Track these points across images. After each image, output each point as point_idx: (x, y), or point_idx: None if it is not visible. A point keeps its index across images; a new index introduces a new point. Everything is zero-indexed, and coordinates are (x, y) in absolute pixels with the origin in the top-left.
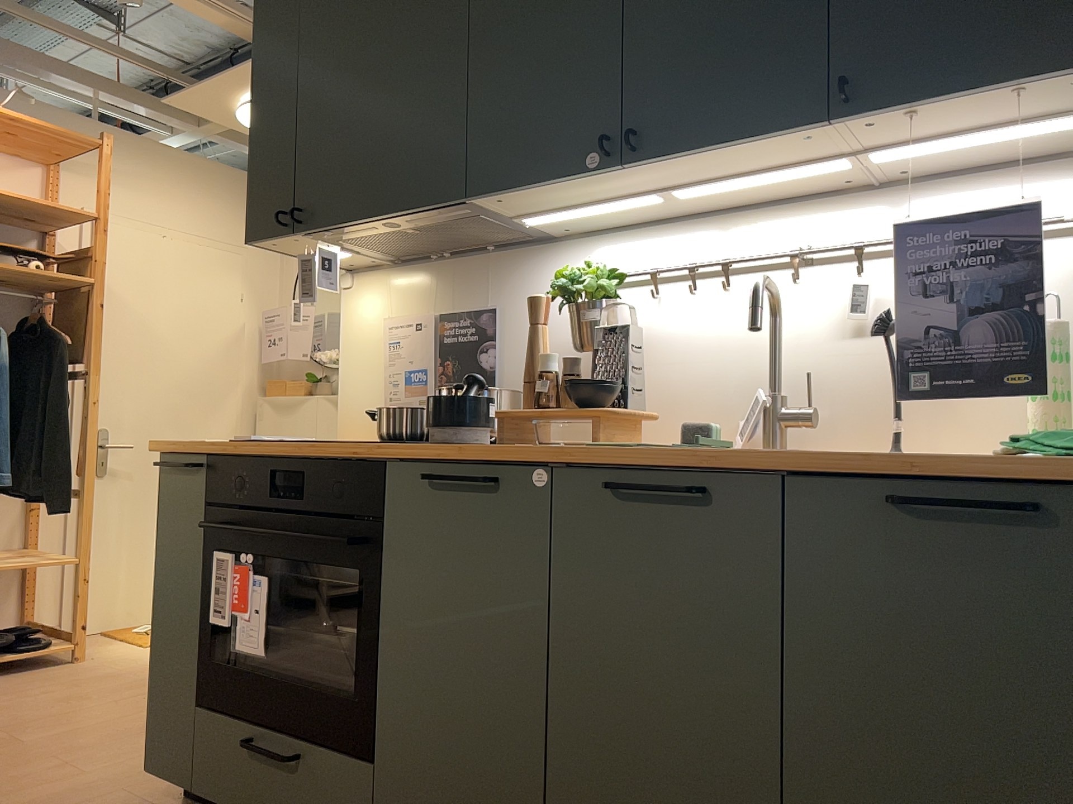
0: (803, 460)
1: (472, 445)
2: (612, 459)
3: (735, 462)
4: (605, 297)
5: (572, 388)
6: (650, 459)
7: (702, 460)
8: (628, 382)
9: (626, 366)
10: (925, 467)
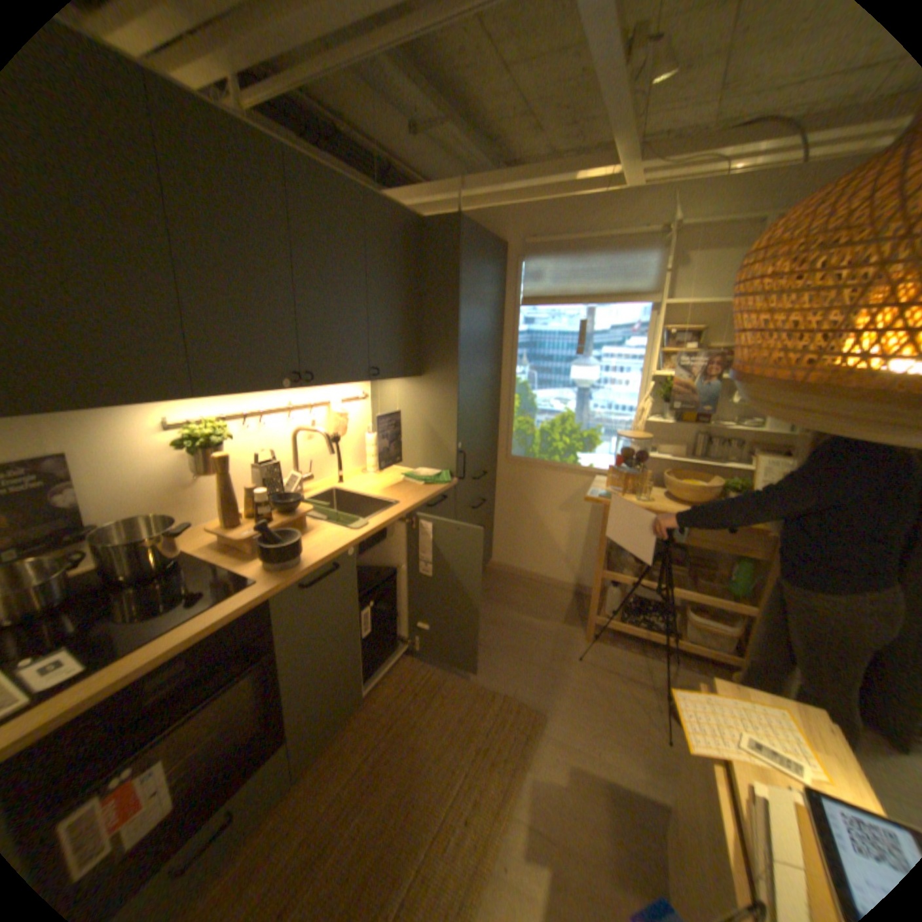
0: (417, 505)
1: (301, 558)
2: (376, 530)
3: (404, 513)
4: (216, 441)
5: (275, 505)
6: (381, 524)
7: (397, 517)
8: (275, 490)
9: (274, 483)
10: (433, 496)
